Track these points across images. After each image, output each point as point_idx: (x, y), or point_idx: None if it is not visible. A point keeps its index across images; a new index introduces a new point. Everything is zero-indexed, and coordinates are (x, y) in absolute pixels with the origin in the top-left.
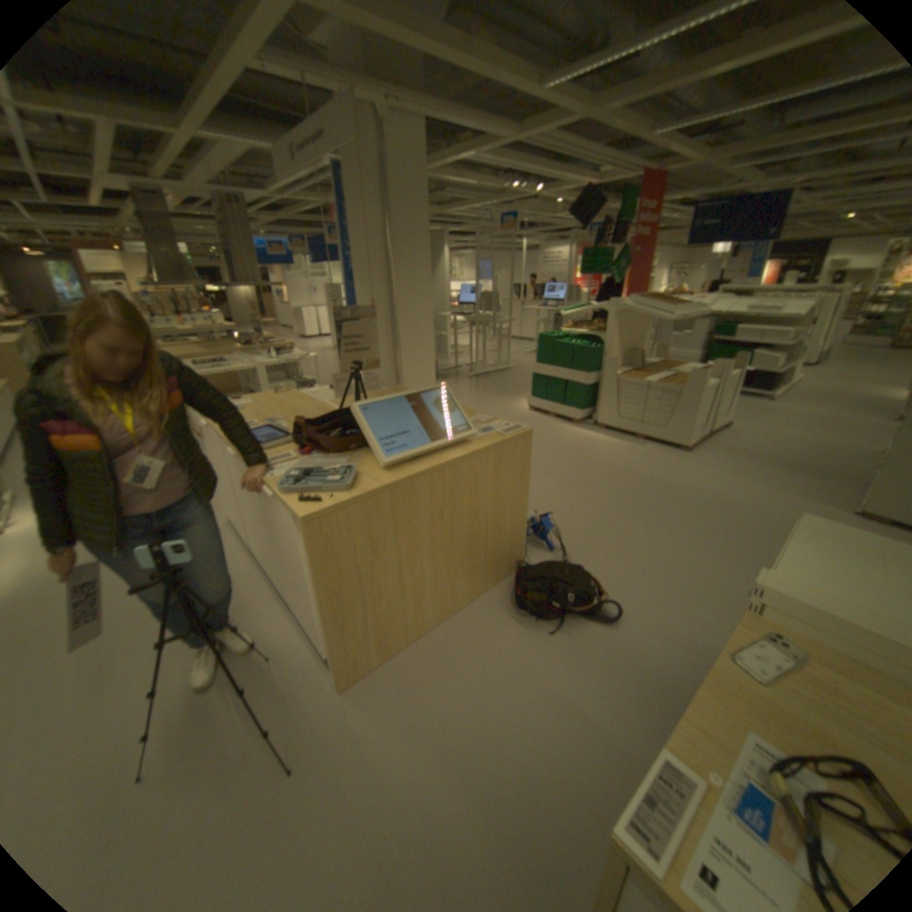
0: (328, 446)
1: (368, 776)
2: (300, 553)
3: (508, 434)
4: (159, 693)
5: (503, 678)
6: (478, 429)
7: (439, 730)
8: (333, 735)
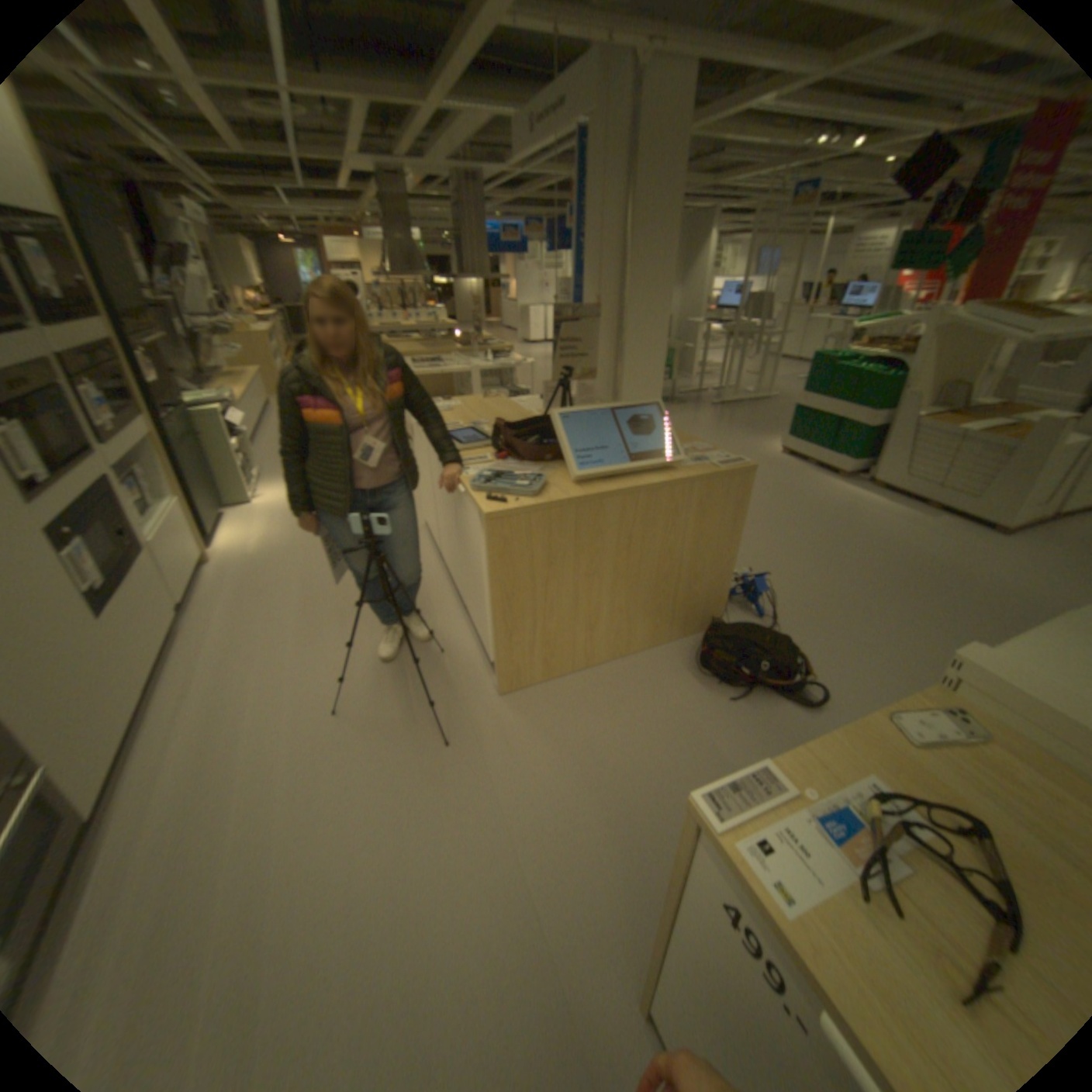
0: (525, 457)
1: (514, 770)
2: (482, 553)
3: (726, 468)
4: (355, 656)
5: (666, 728)
6: (692, 459)
7: (588, 754)
8: (490, 729)
